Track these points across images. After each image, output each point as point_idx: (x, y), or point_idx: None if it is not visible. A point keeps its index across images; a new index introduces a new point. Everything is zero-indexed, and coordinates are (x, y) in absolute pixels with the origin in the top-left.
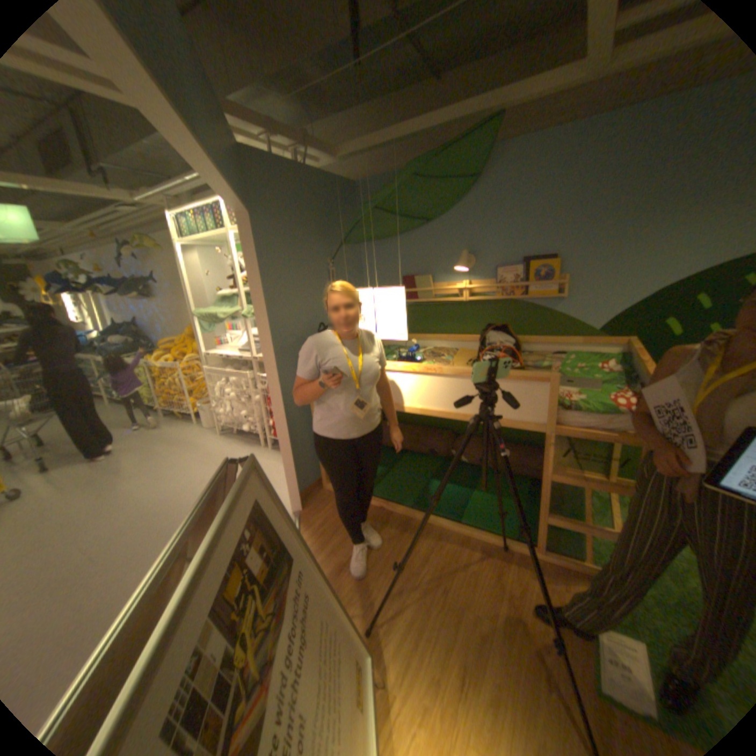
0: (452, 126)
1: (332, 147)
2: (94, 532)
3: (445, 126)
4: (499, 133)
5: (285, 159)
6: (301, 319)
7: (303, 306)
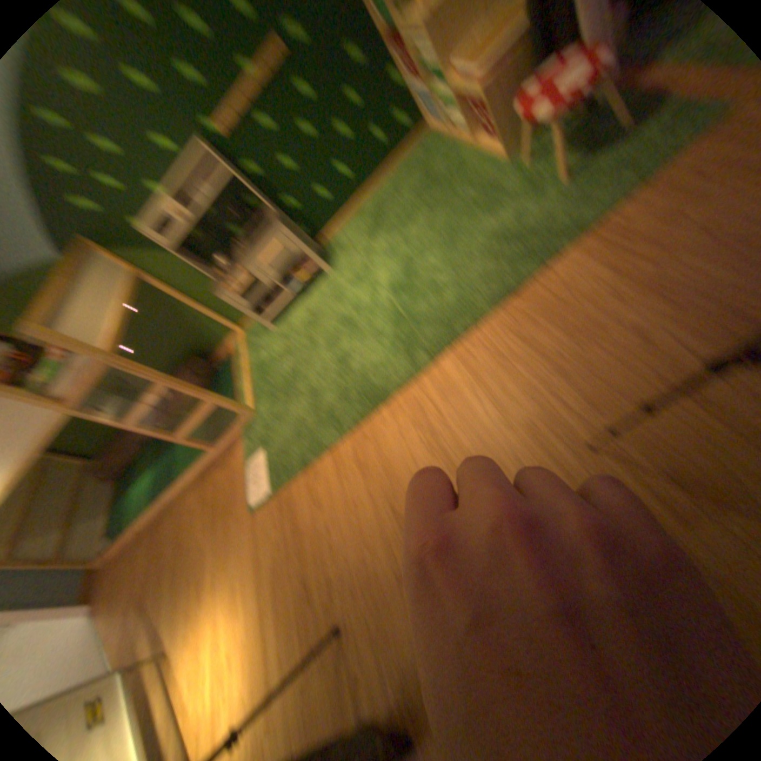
0: None
1: None
2: None
3: None
4: None
5: None
6: None
7: None
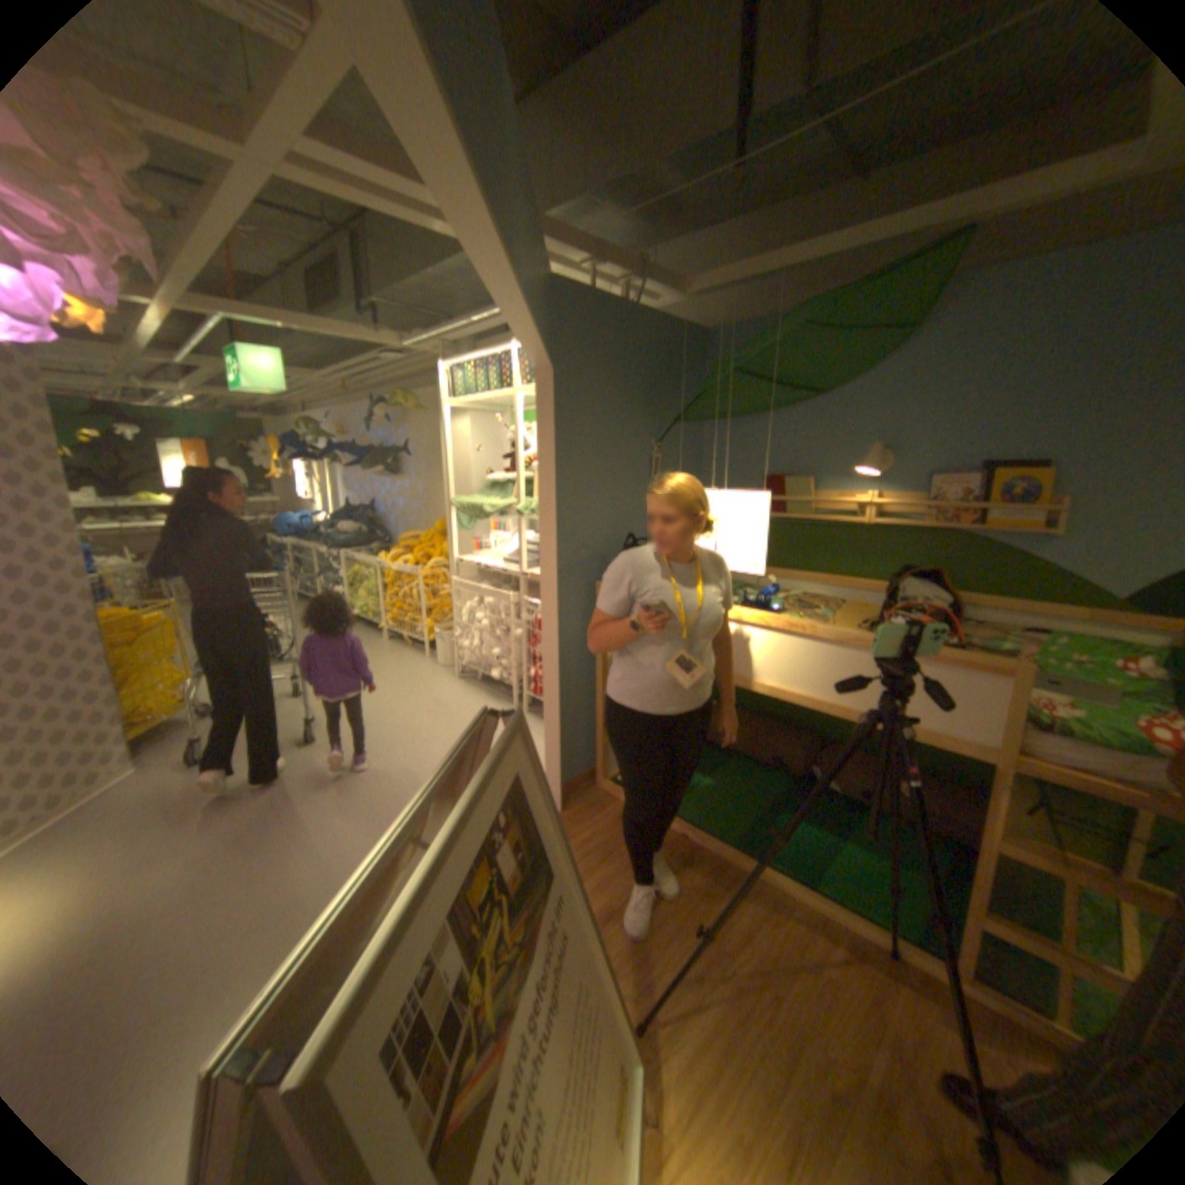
0: (878, 248)
1: (681, 280)
2: (287, 781)
3: (867, 248)
4: (961, 259)
5: (613, 297)
6: (602, 525)
7: (607, 507)
